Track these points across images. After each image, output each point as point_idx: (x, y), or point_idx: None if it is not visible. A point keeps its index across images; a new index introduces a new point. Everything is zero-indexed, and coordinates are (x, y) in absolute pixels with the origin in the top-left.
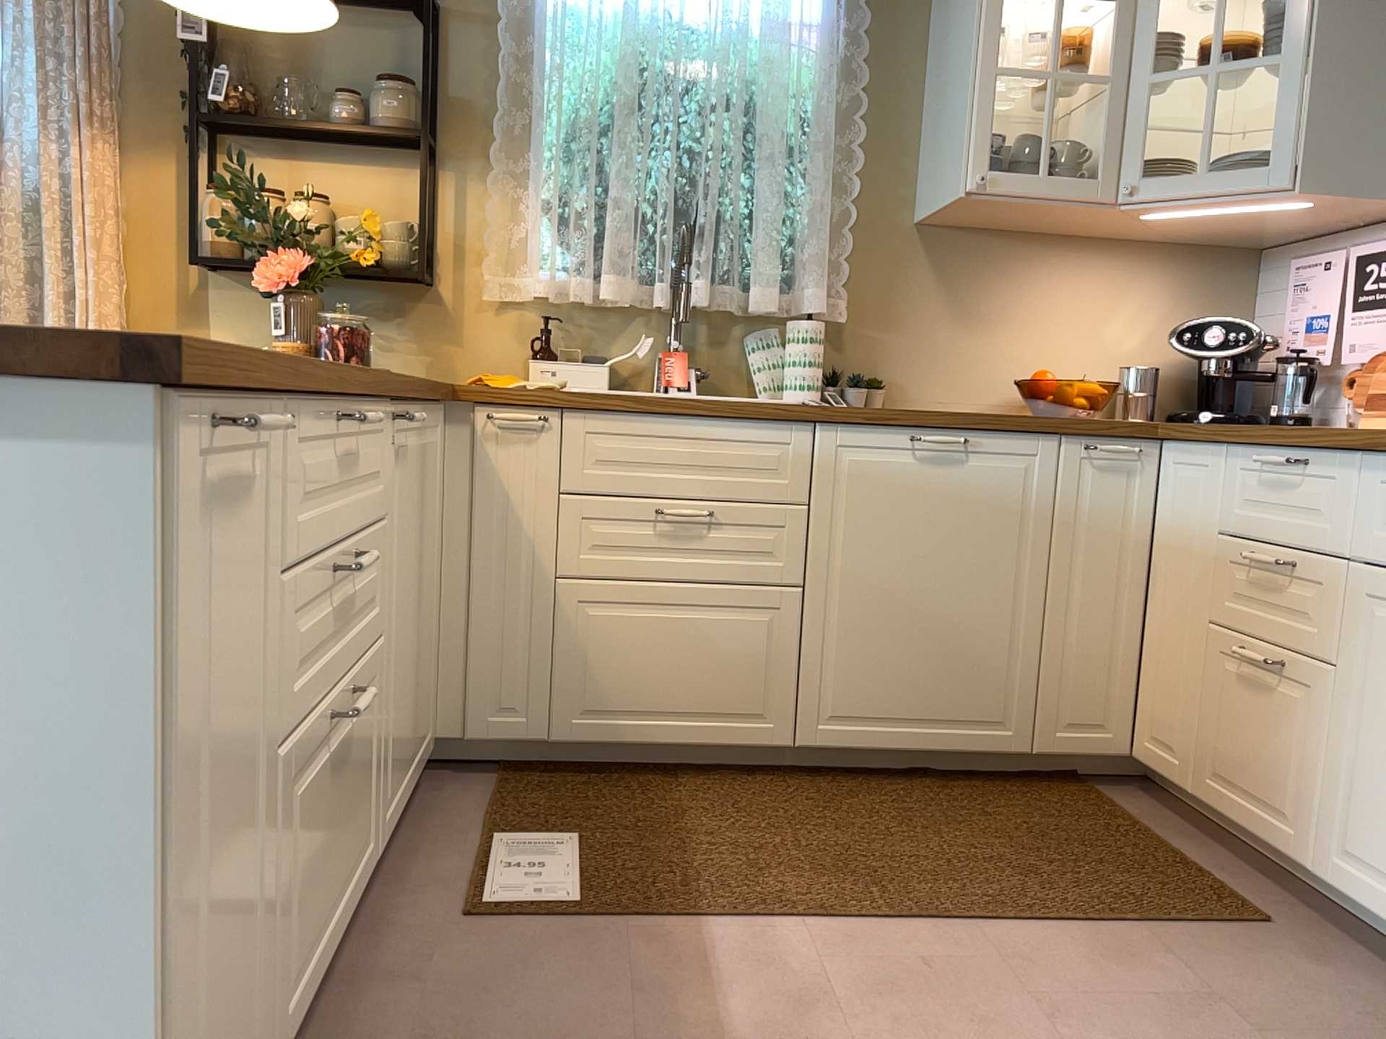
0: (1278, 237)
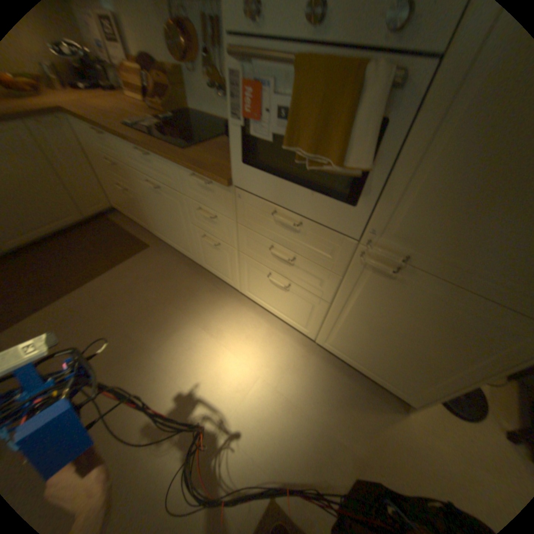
0: None
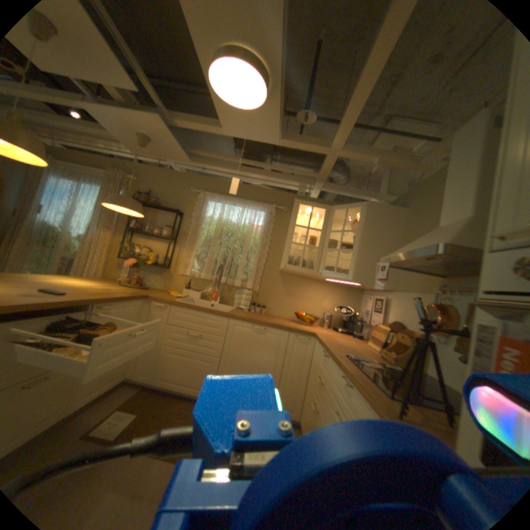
0: (365, 289)
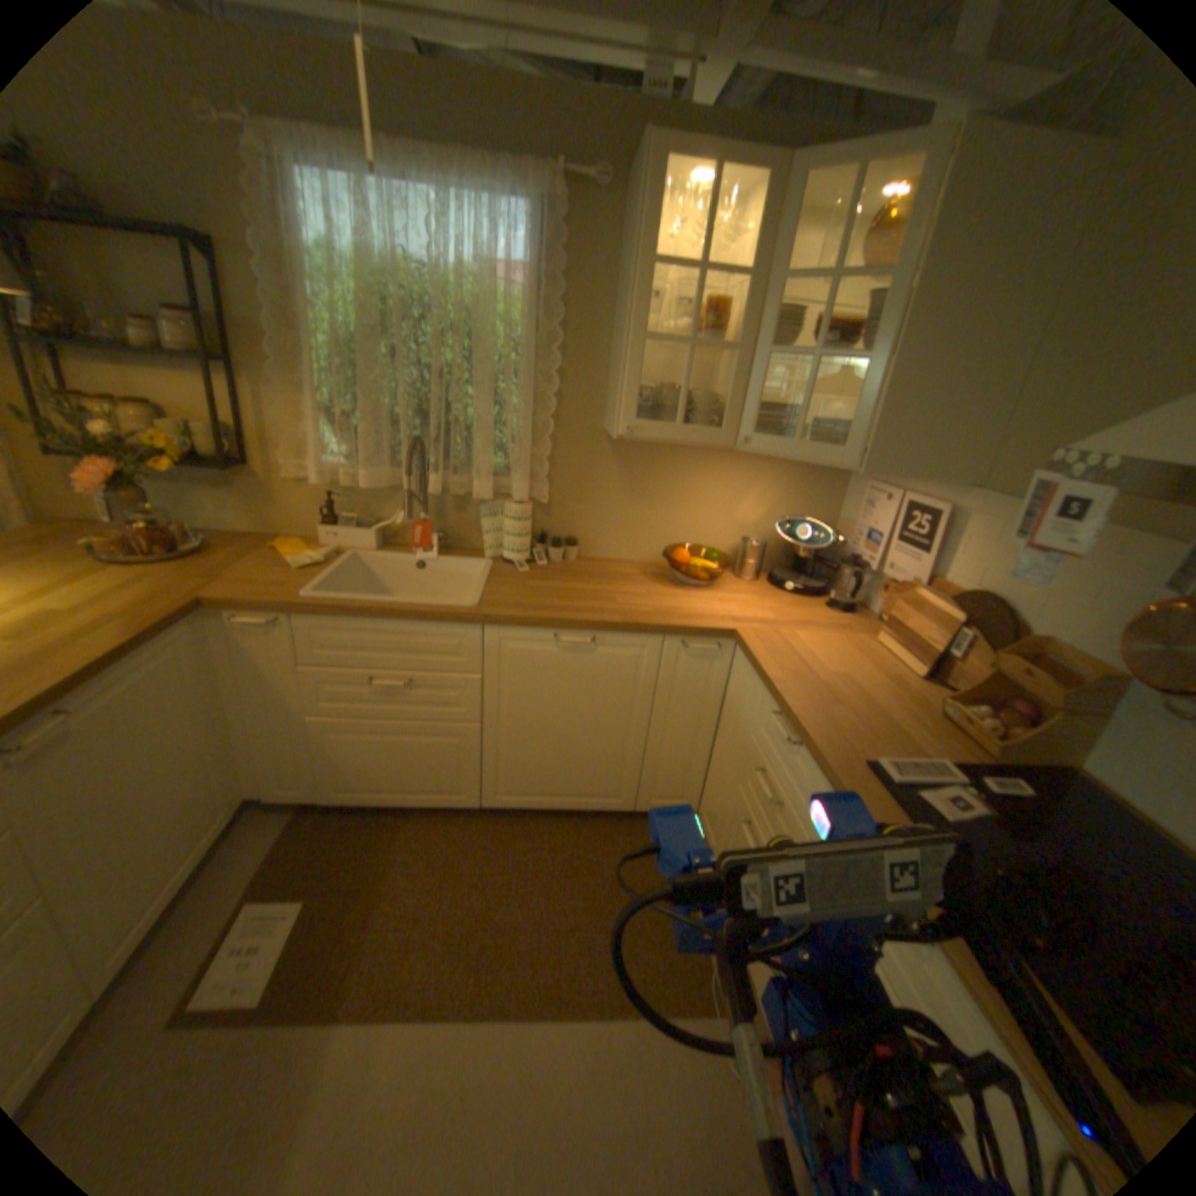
0: None
